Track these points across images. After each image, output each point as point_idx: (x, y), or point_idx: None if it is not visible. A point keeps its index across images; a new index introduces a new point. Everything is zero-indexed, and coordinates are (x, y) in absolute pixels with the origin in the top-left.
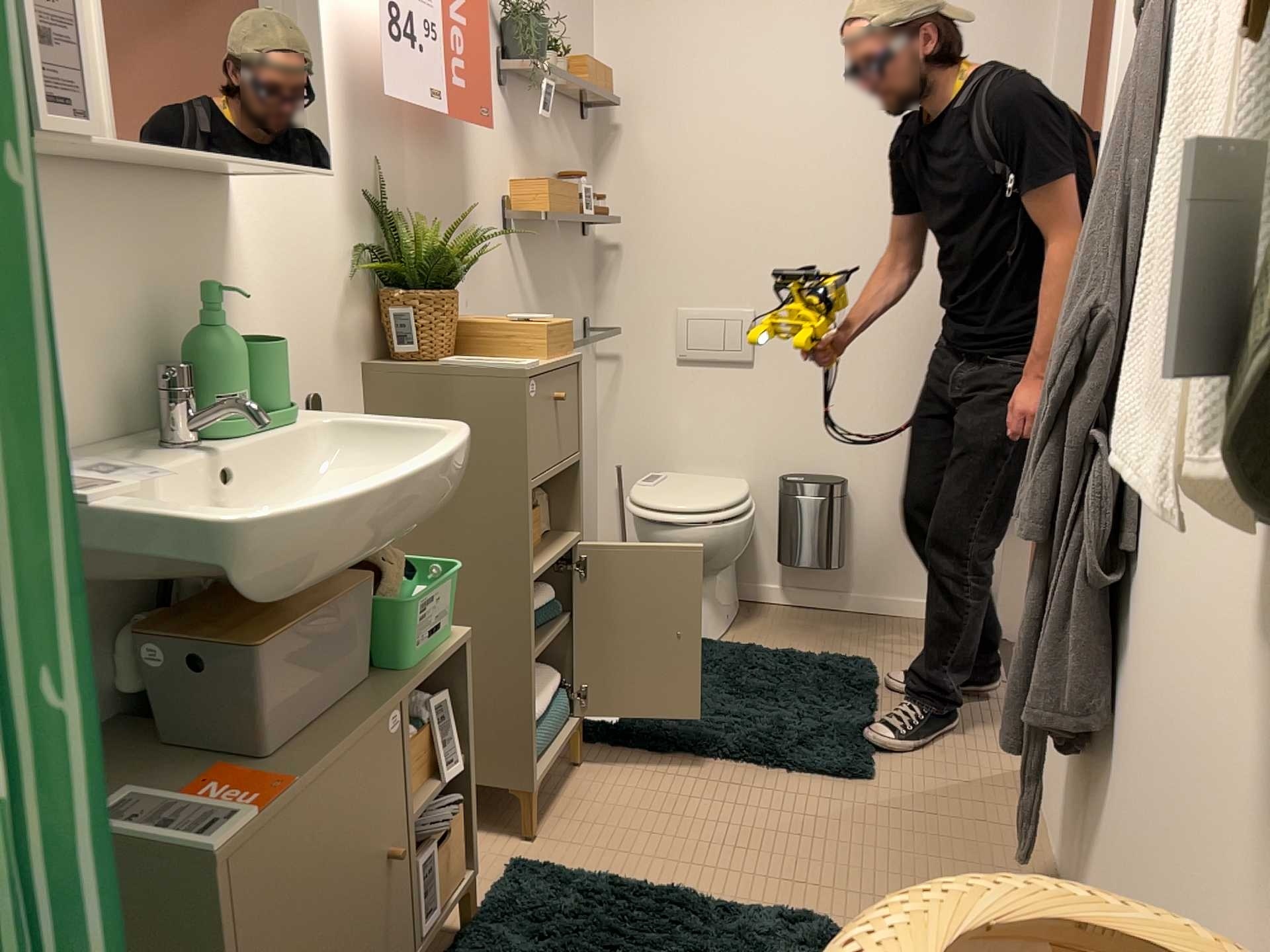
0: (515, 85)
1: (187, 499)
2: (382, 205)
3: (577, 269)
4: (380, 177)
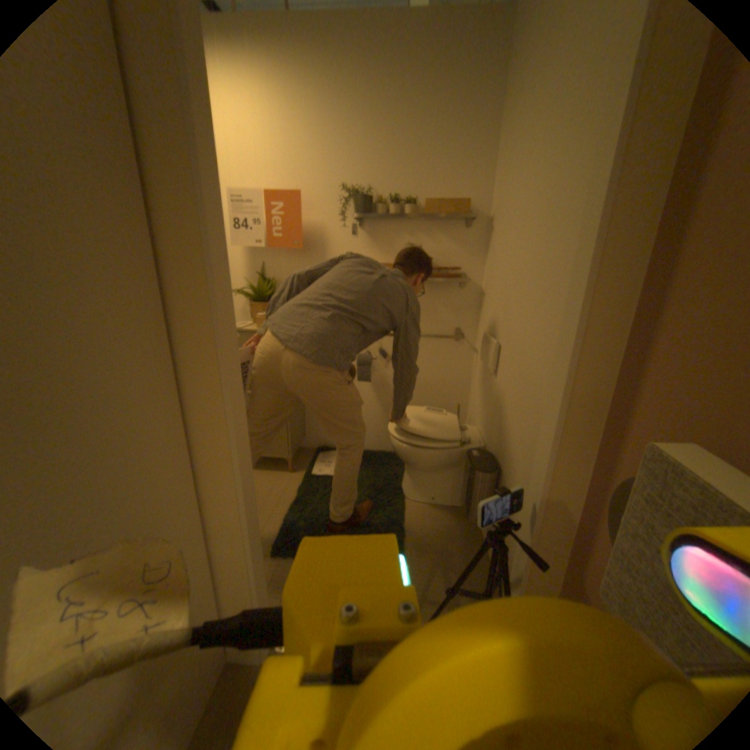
0: (374, 219)
1: None
2: (264, 274)
3: (450, 301)
4: (263, 265)
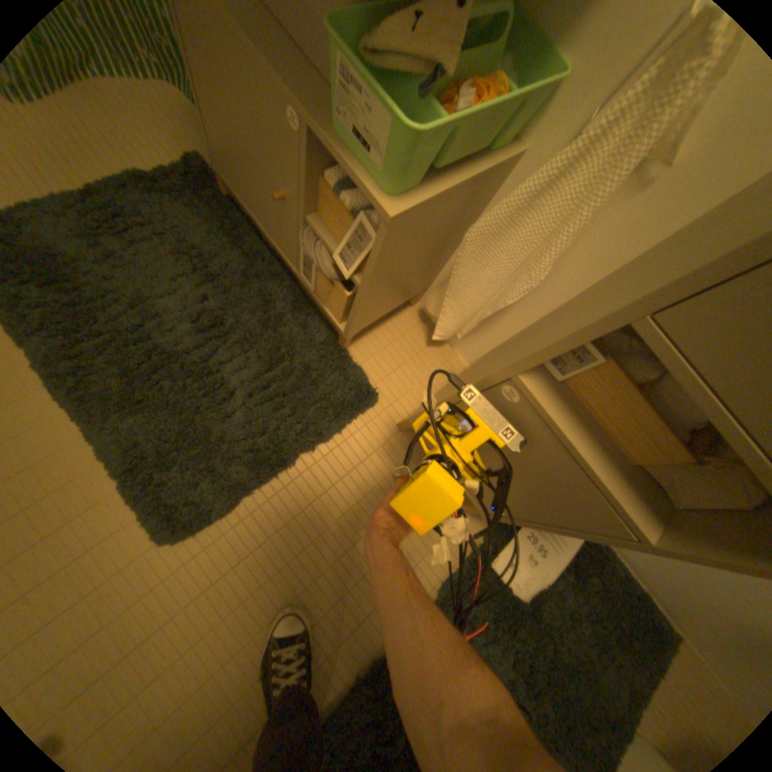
0: None
1: None
2: None
3: None
4: None
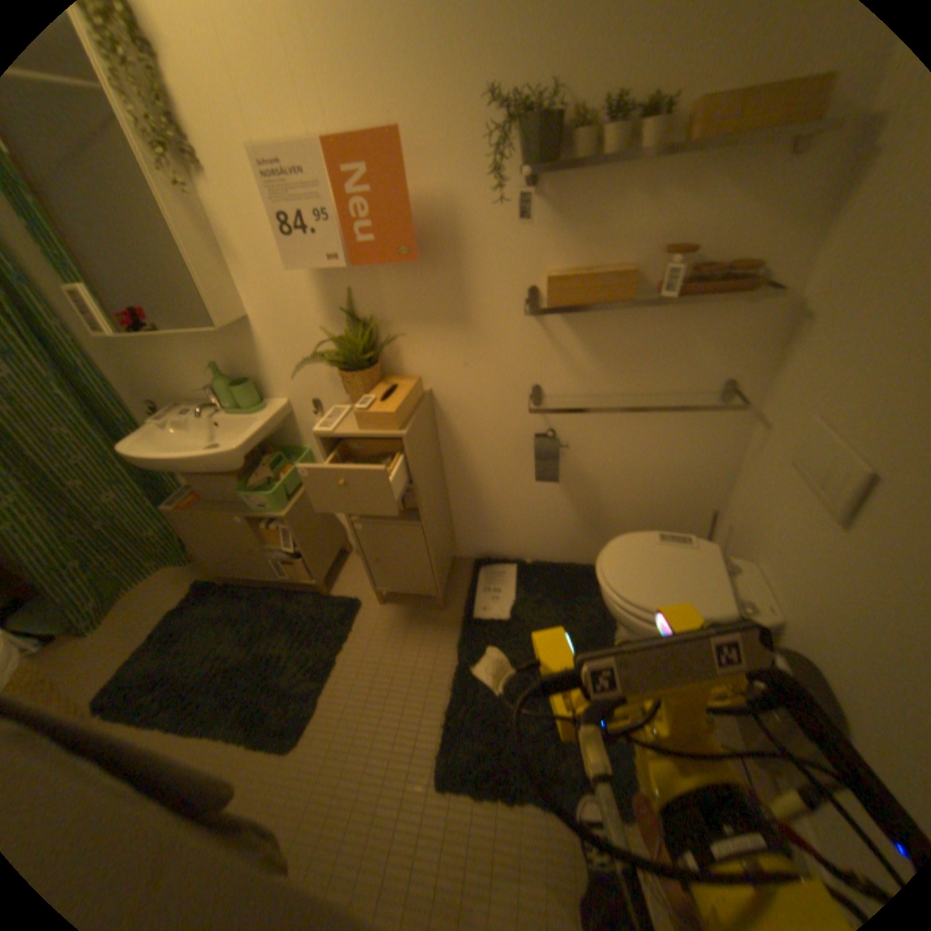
0: (561, 172)
1: (198, 427)
2: (353, 312)
3: (718, 333)
4: (348, 297)
